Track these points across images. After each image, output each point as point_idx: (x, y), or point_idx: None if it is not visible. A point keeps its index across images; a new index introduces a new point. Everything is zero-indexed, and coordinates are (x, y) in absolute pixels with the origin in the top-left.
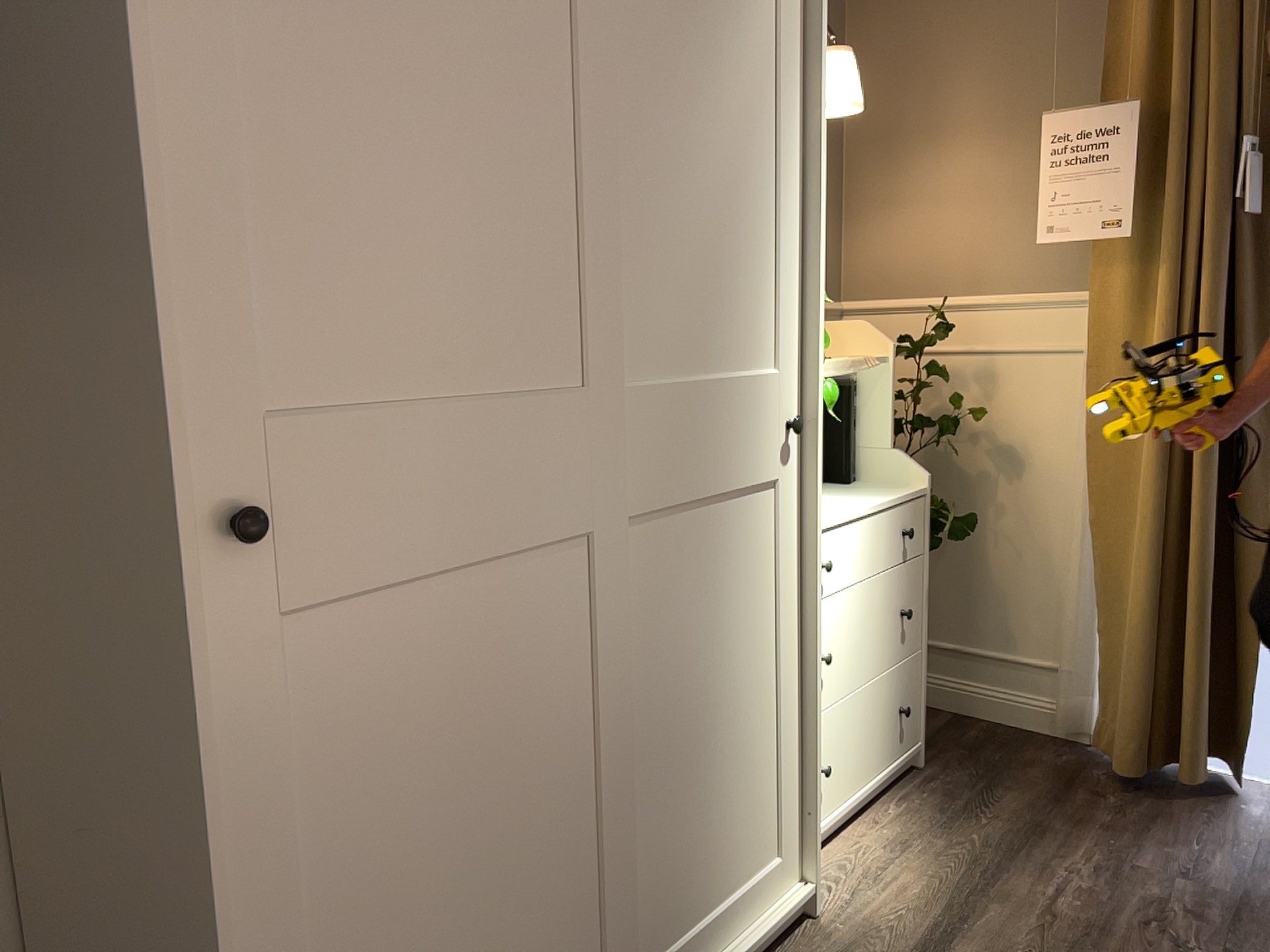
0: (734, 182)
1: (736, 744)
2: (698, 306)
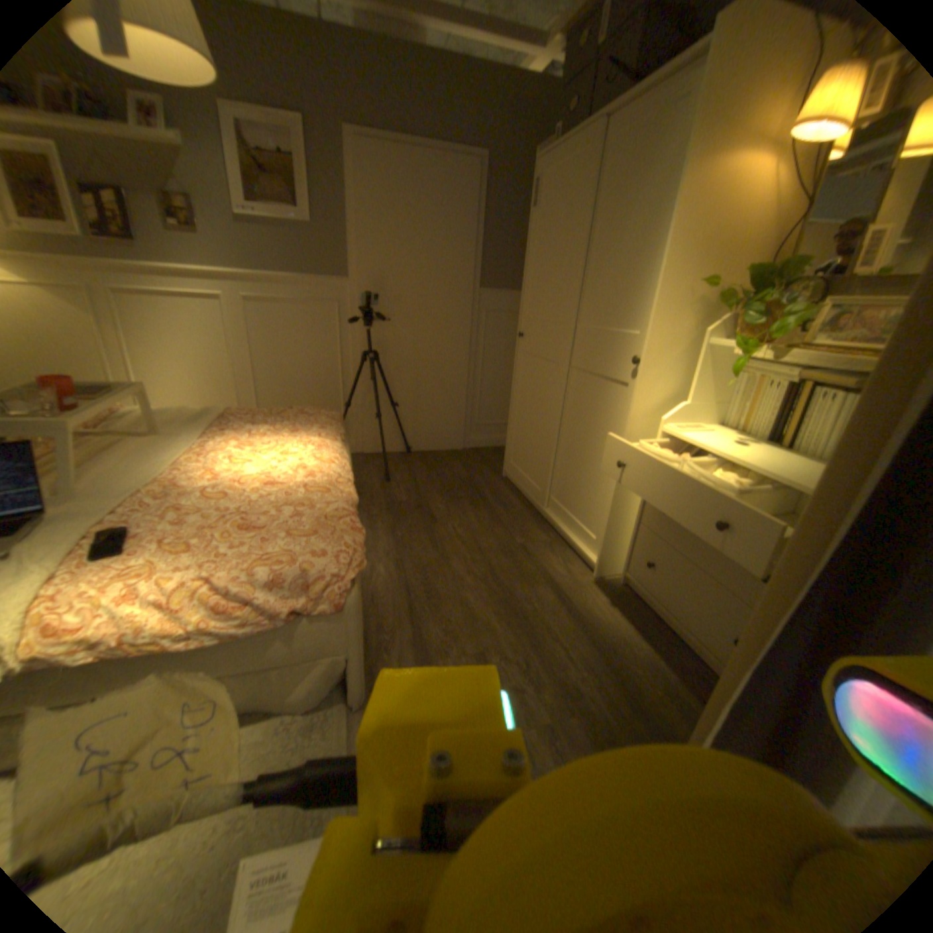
0: (636, 245)
1: (590, 472)
2: (609, 301)
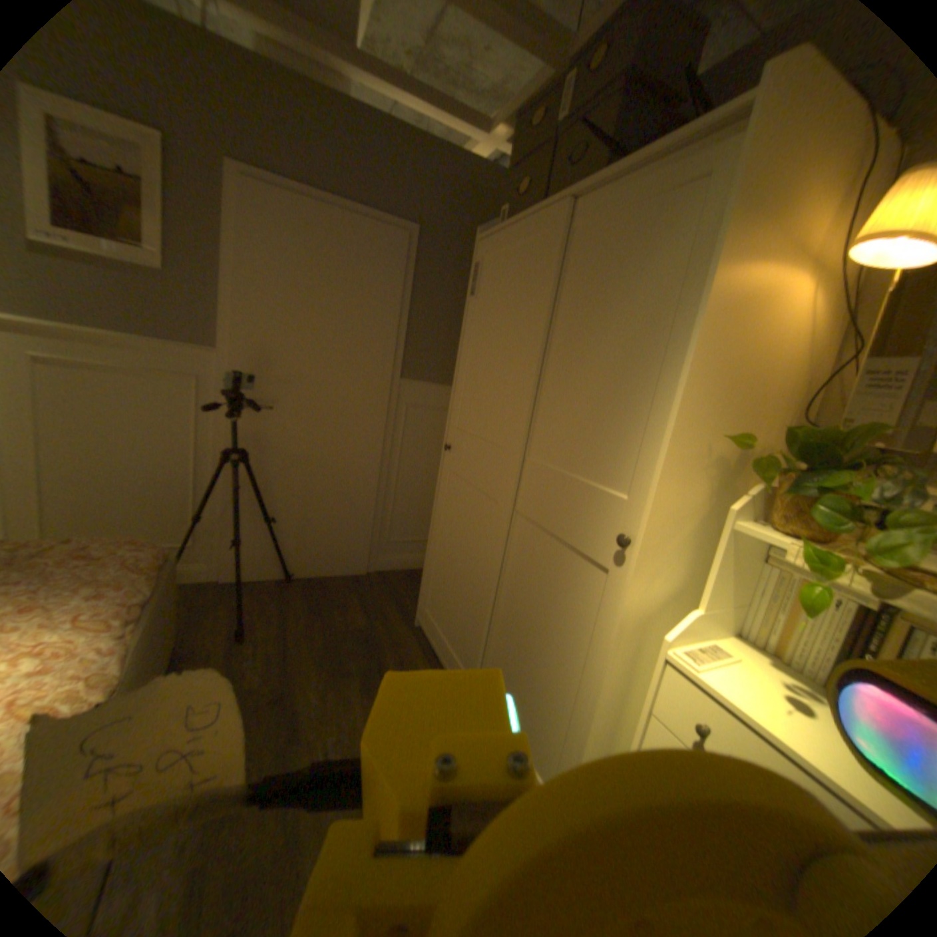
0: (617, 370)
1: (542, 680)
2: (574, 437)
